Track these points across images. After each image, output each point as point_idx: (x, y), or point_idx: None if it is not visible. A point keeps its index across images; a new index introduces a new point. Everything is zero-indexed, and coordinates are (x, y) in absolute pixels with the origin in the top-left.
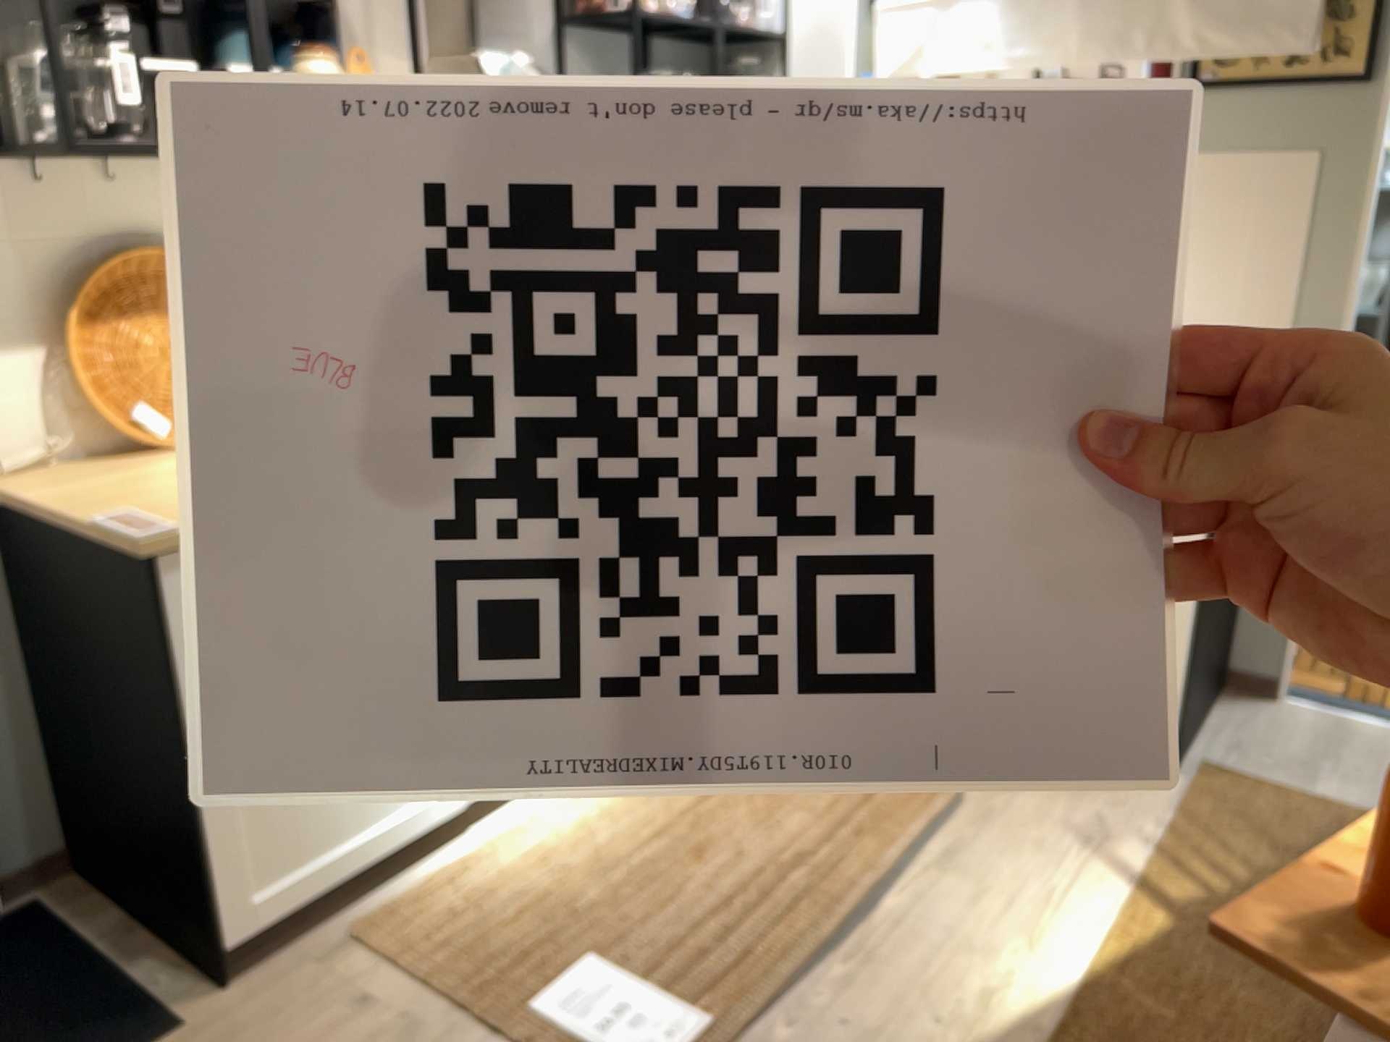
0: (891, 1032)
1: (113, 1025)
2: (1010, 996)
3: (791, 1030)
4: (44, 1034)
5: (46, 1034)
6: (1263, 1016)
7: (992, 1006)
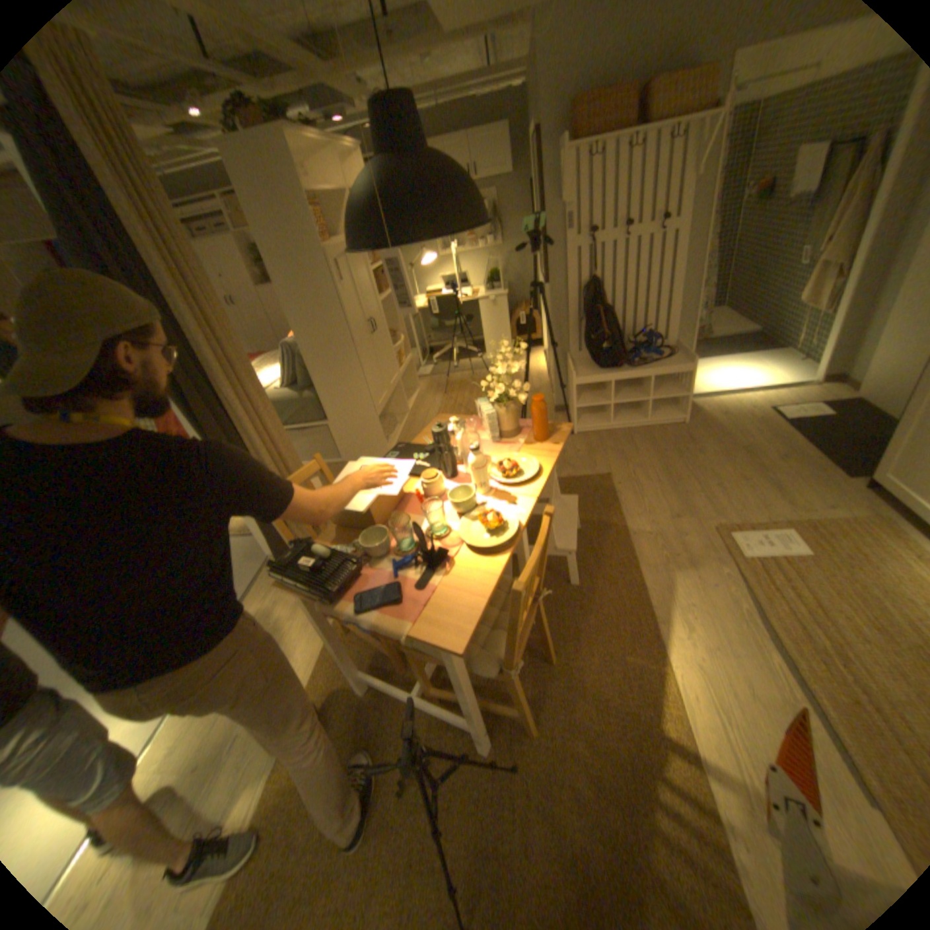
0: (702, 593)
1: (862, 468)
2: (686, 635)
3: (727, 574)
4: (866, 459)
5: (866, 459)
6: (601, 683)
7: (687, 625)
